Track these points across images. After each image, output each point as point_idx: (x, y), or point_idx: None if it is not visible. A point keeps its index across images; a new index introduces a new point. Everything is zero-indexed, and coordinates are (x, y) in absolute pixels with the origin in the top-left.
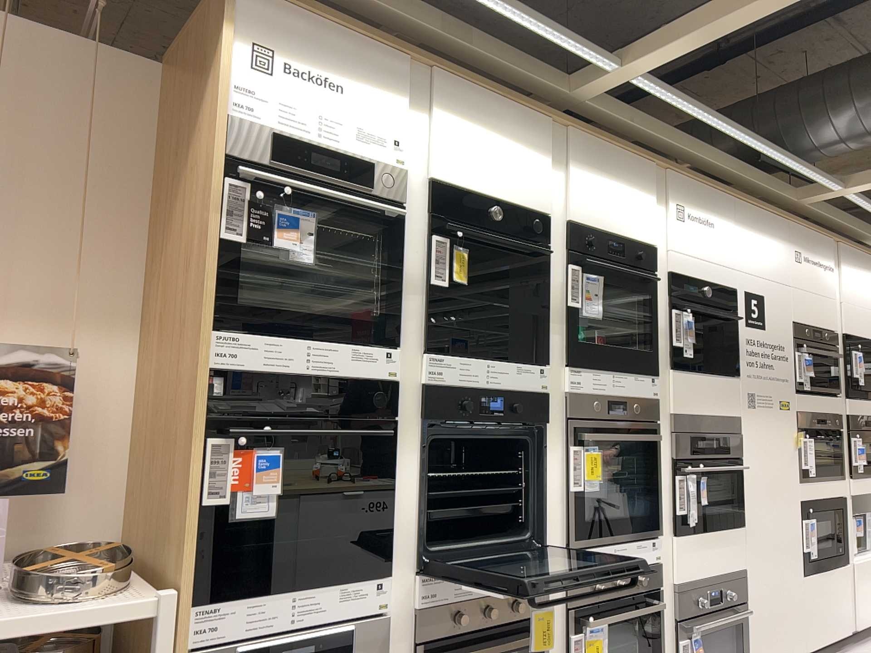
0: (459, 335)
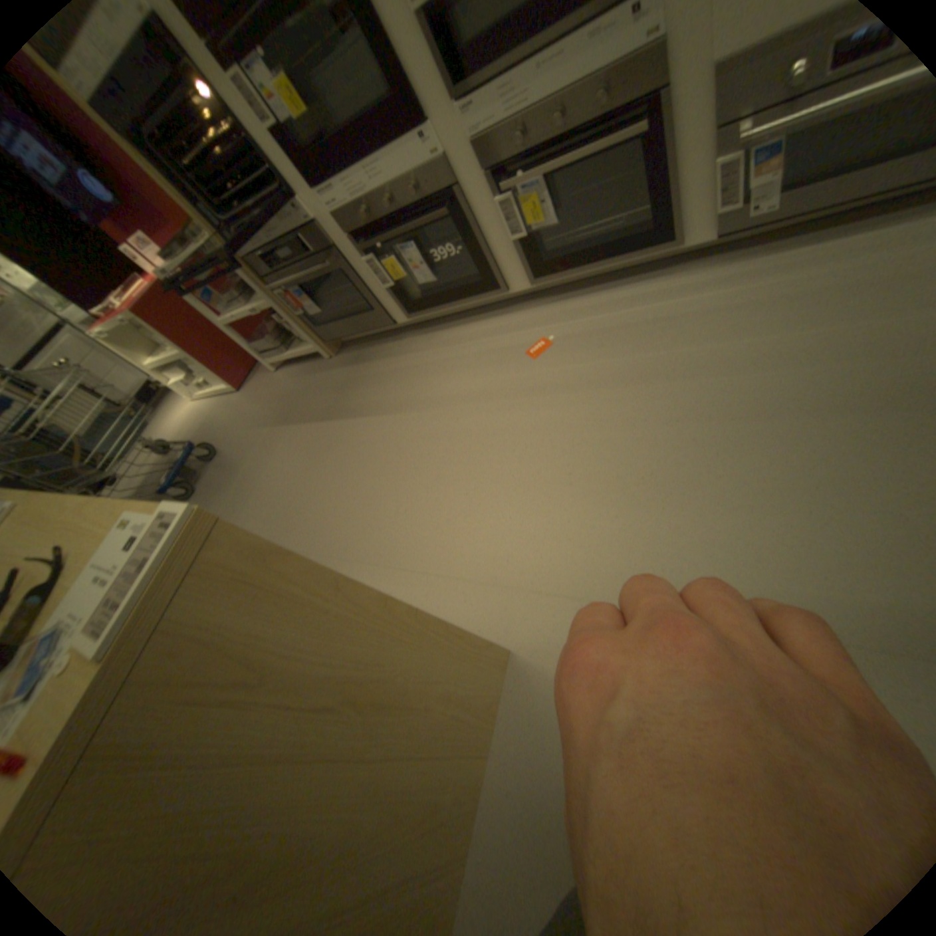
0: None
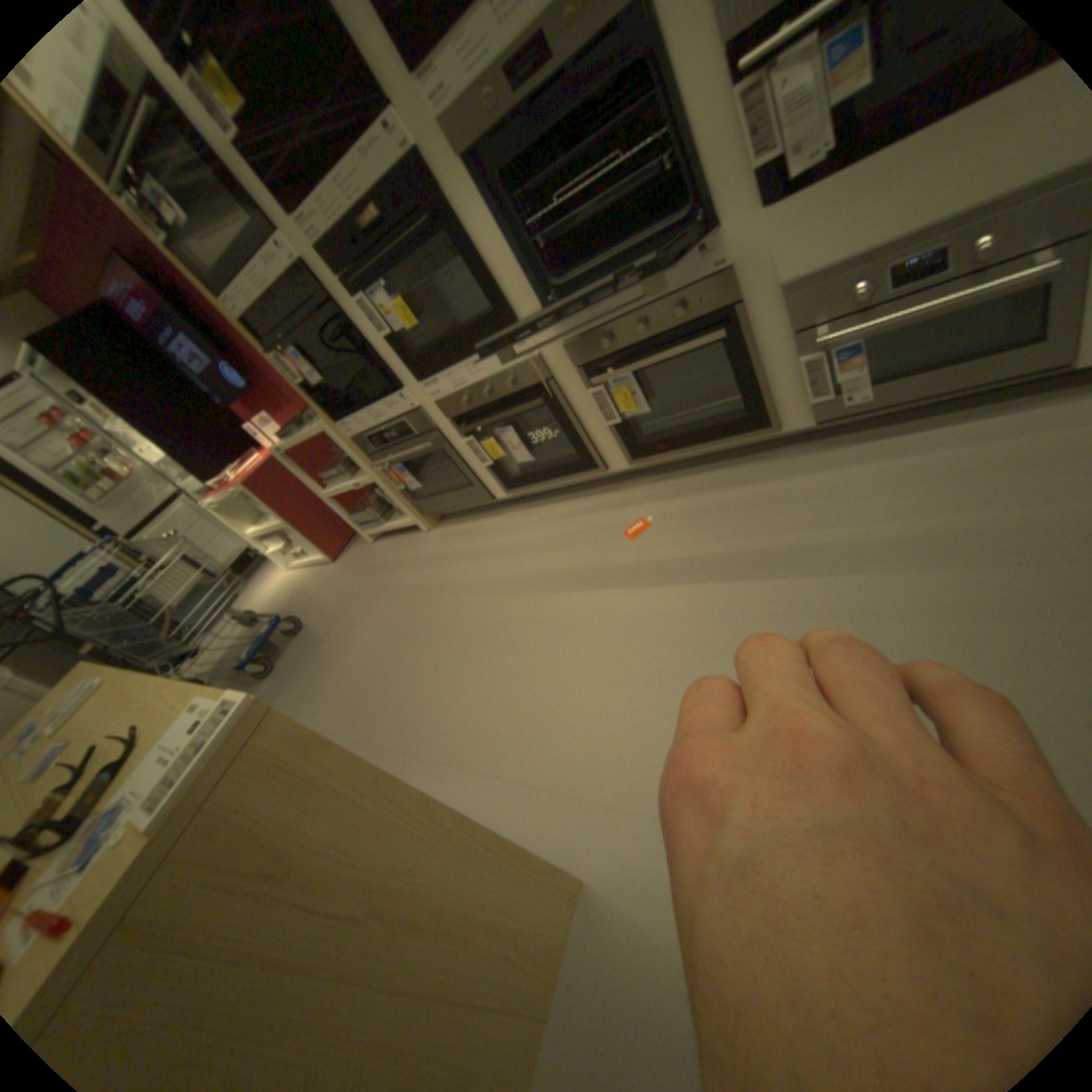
0: (293, 166)
